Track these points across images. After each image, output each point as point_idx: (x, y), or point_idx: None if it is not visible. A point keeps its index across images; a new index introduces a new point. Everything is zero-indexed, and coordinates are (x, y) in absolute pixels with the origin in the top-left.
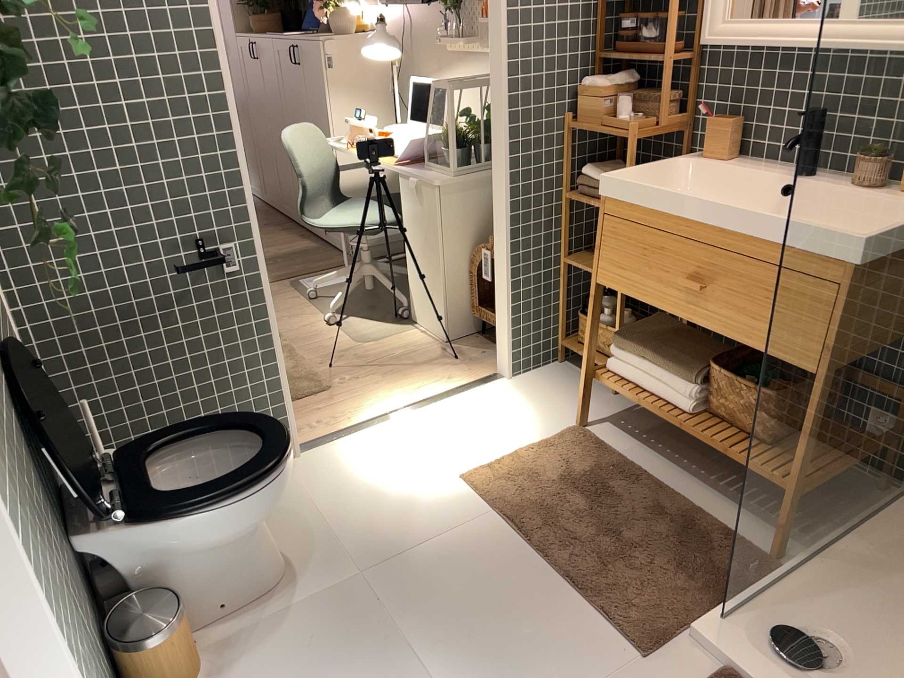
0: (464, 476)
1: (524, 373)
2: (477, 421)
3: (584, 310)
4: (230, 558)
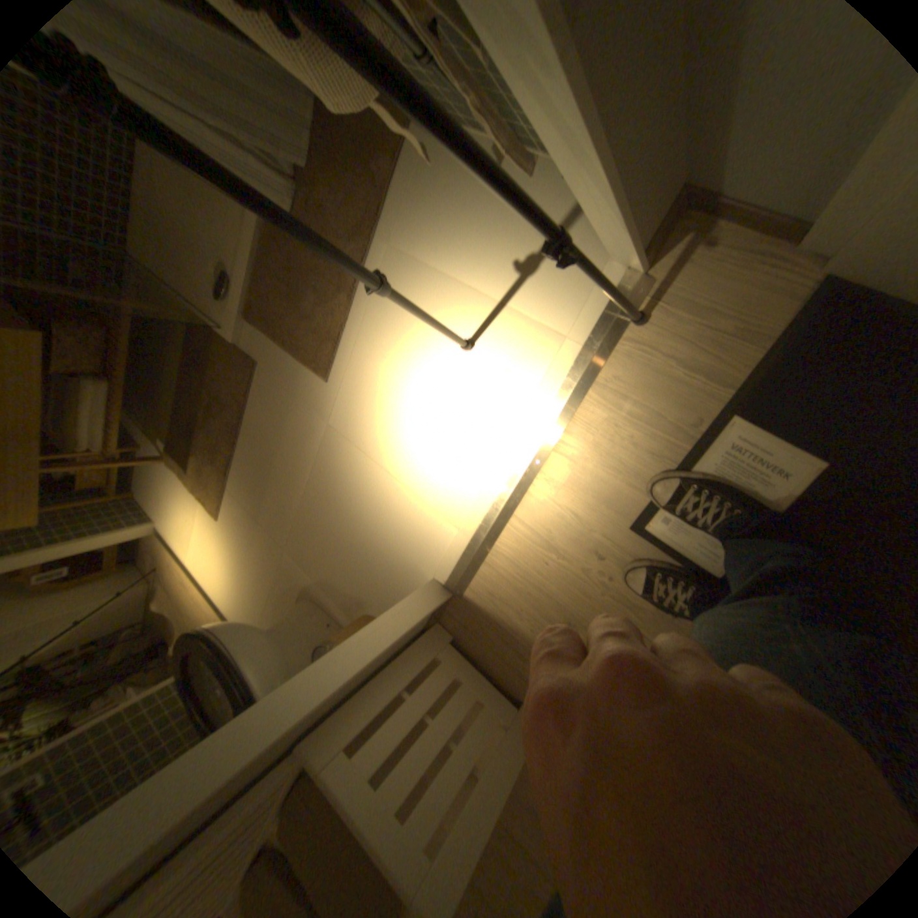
0: (215, 518)
1: (145, 515)
2: (184, 530)
3: (74, 490)
4: (292, 636)
